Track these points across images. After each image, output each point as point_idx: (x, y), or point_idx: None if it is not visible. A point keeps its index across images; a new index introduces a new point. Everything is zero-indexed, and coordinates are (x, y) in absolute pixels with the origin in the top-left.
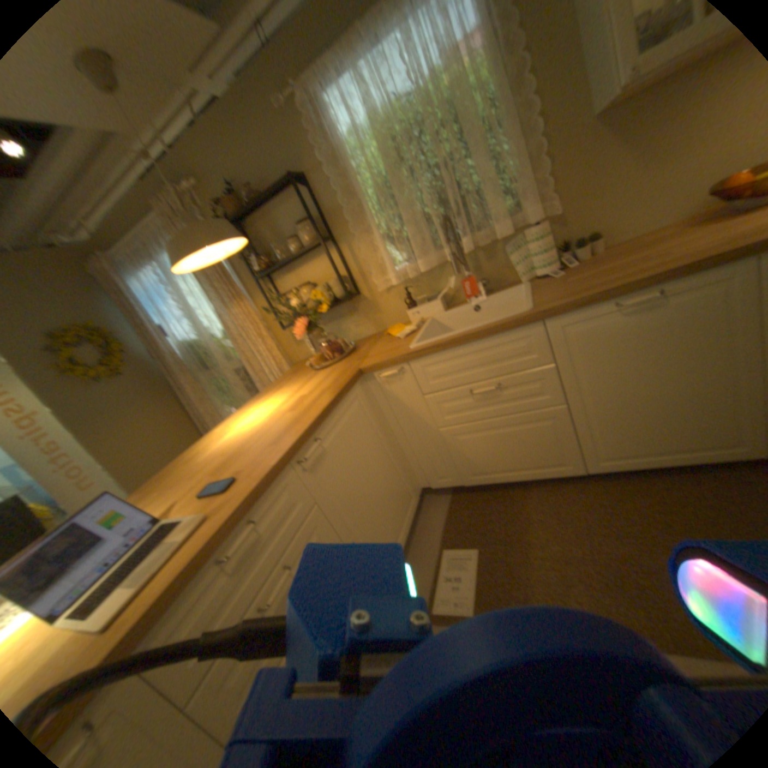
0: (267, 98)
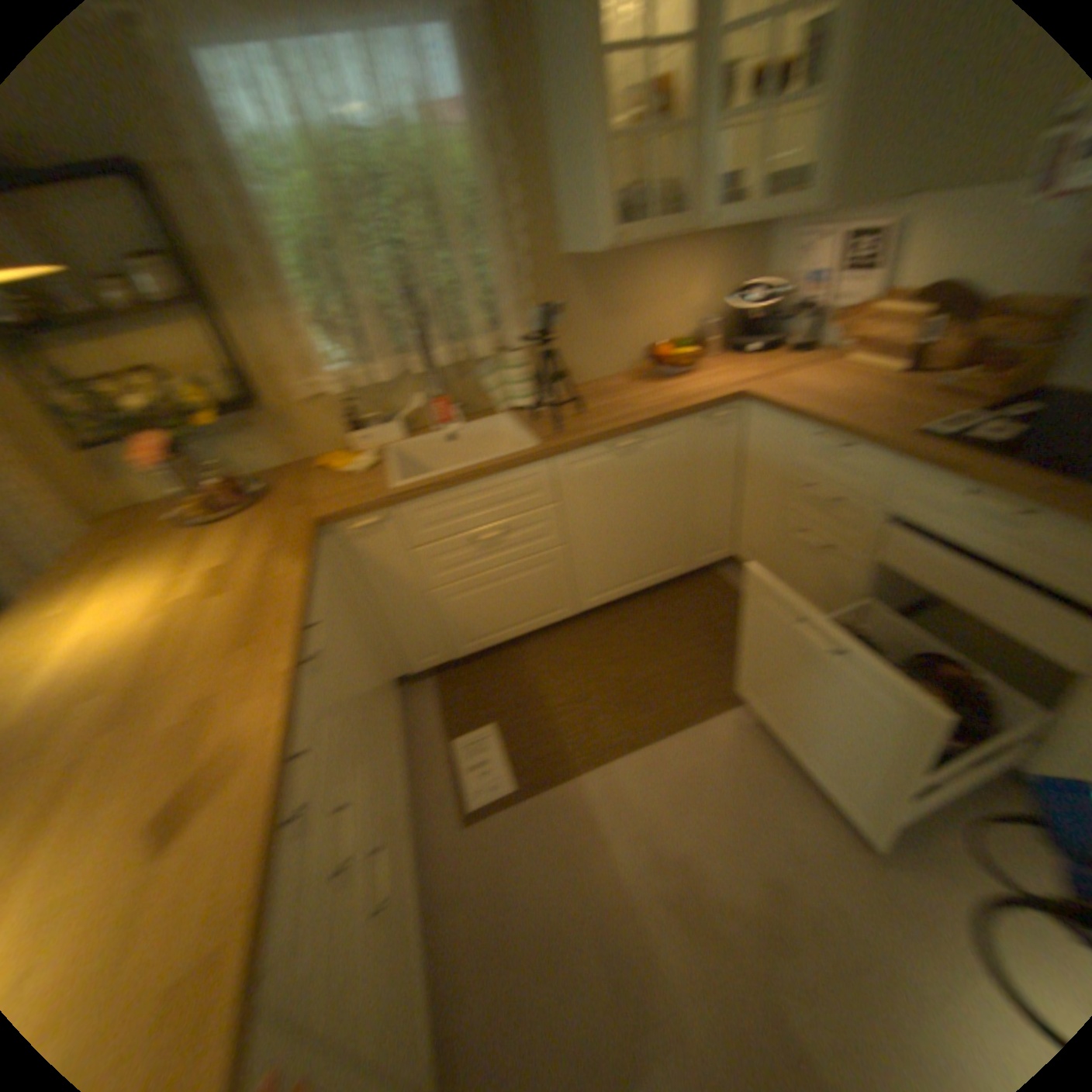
0: None
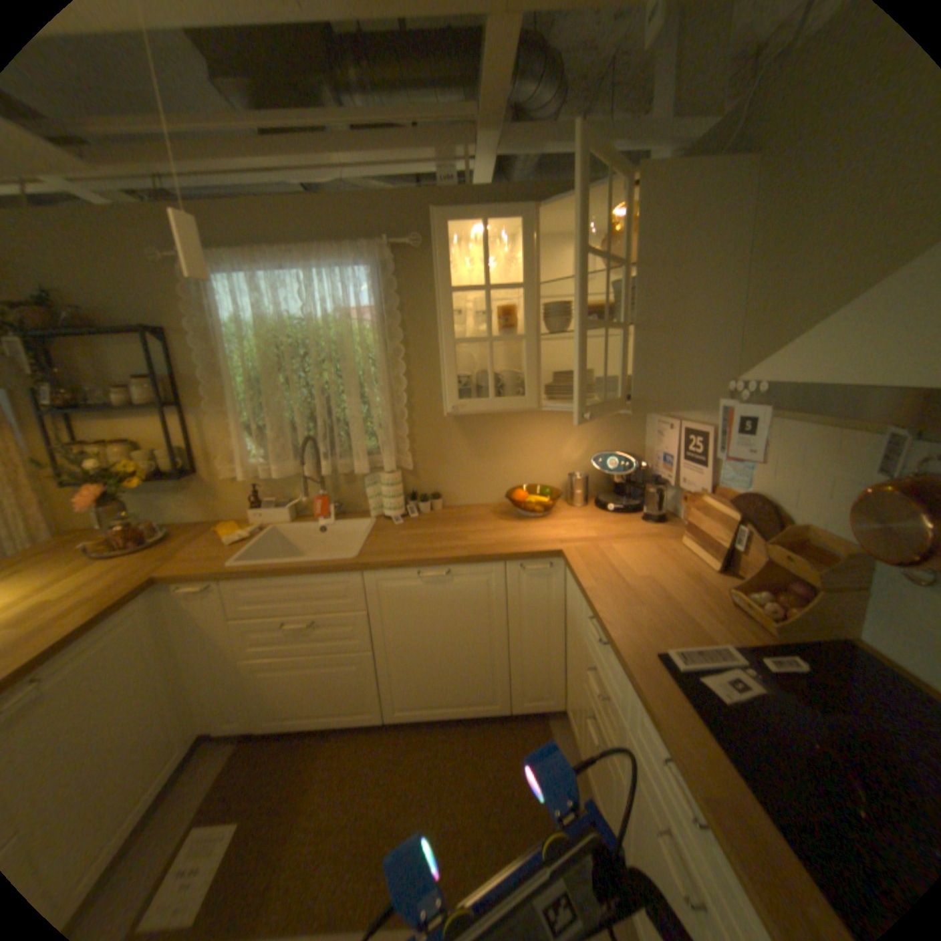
0: (141, 247)
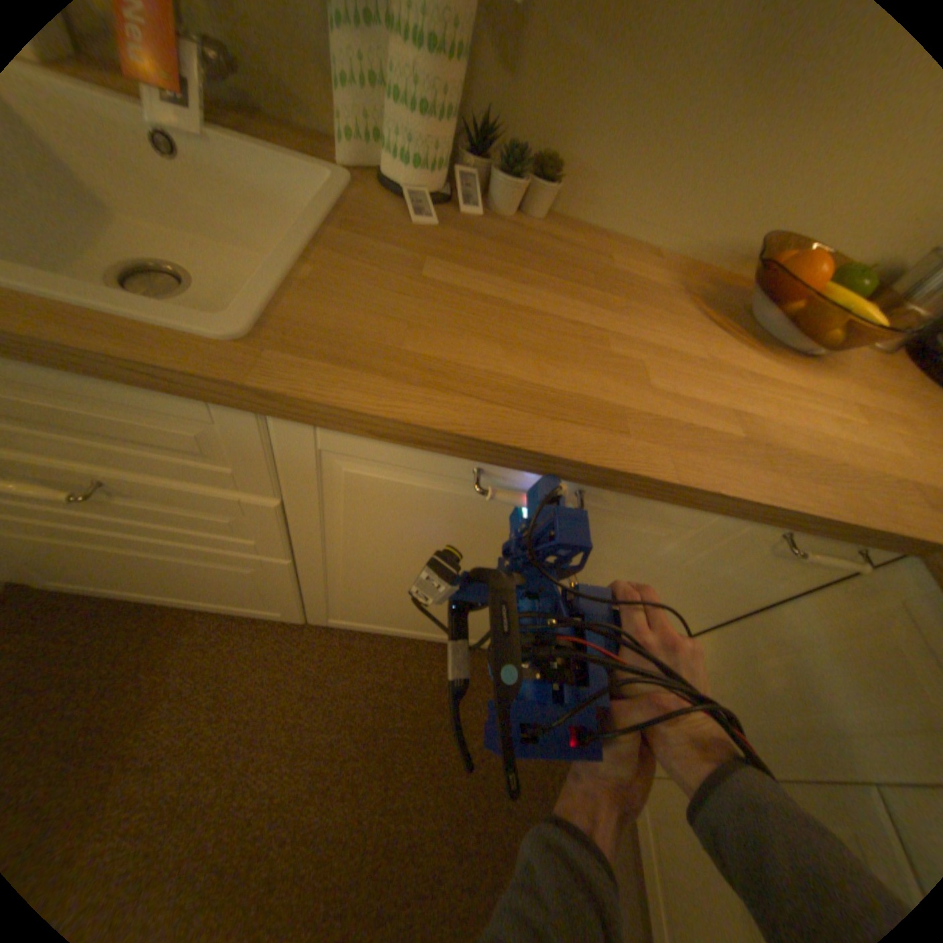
0: None
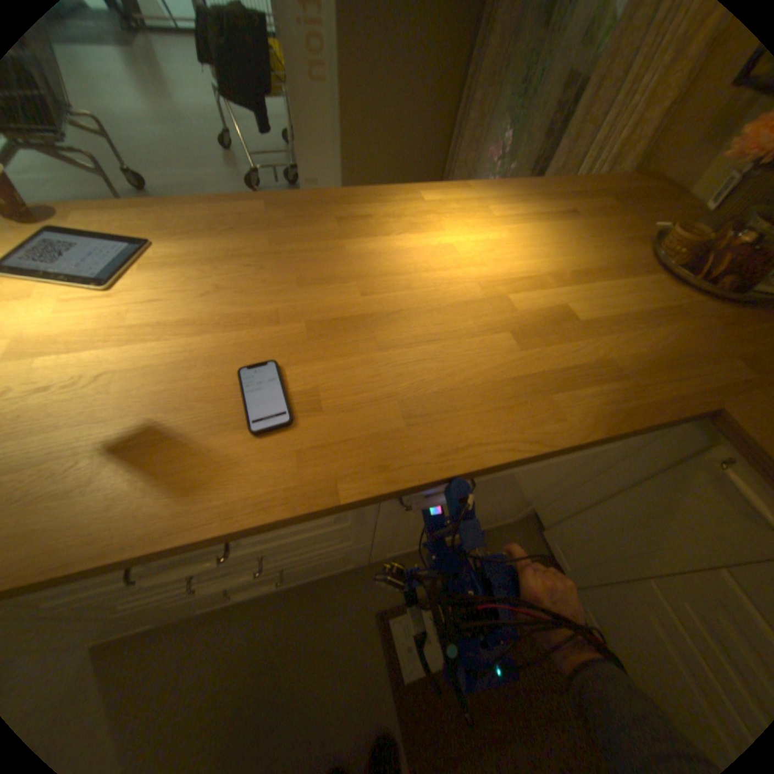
0: None
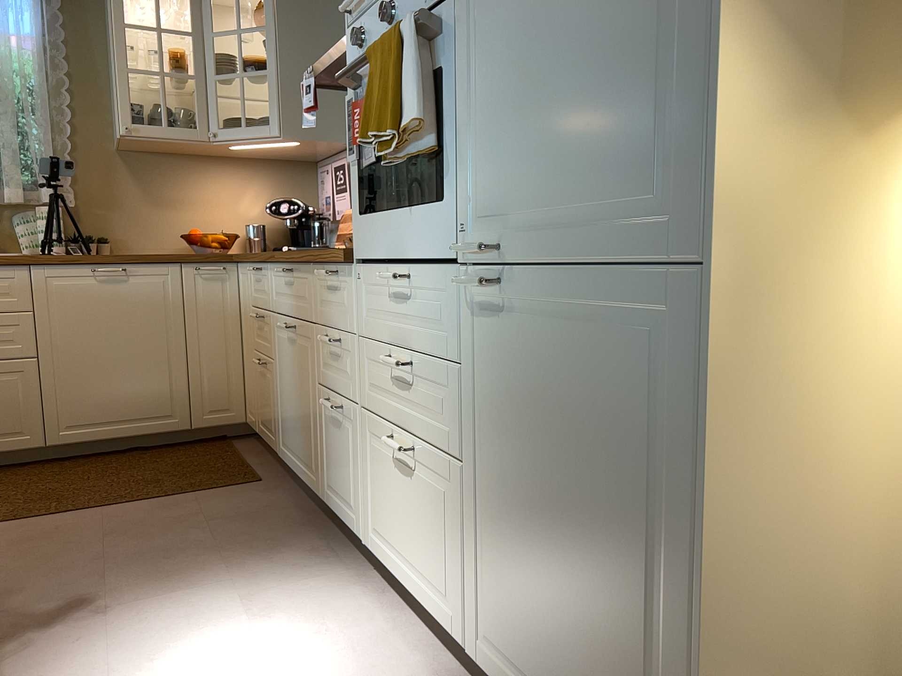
0: None
